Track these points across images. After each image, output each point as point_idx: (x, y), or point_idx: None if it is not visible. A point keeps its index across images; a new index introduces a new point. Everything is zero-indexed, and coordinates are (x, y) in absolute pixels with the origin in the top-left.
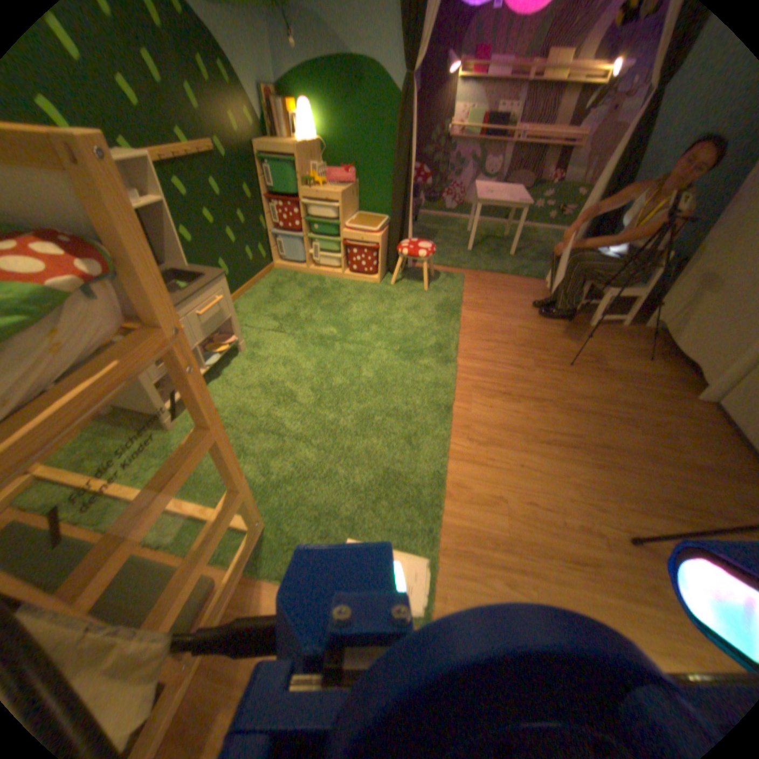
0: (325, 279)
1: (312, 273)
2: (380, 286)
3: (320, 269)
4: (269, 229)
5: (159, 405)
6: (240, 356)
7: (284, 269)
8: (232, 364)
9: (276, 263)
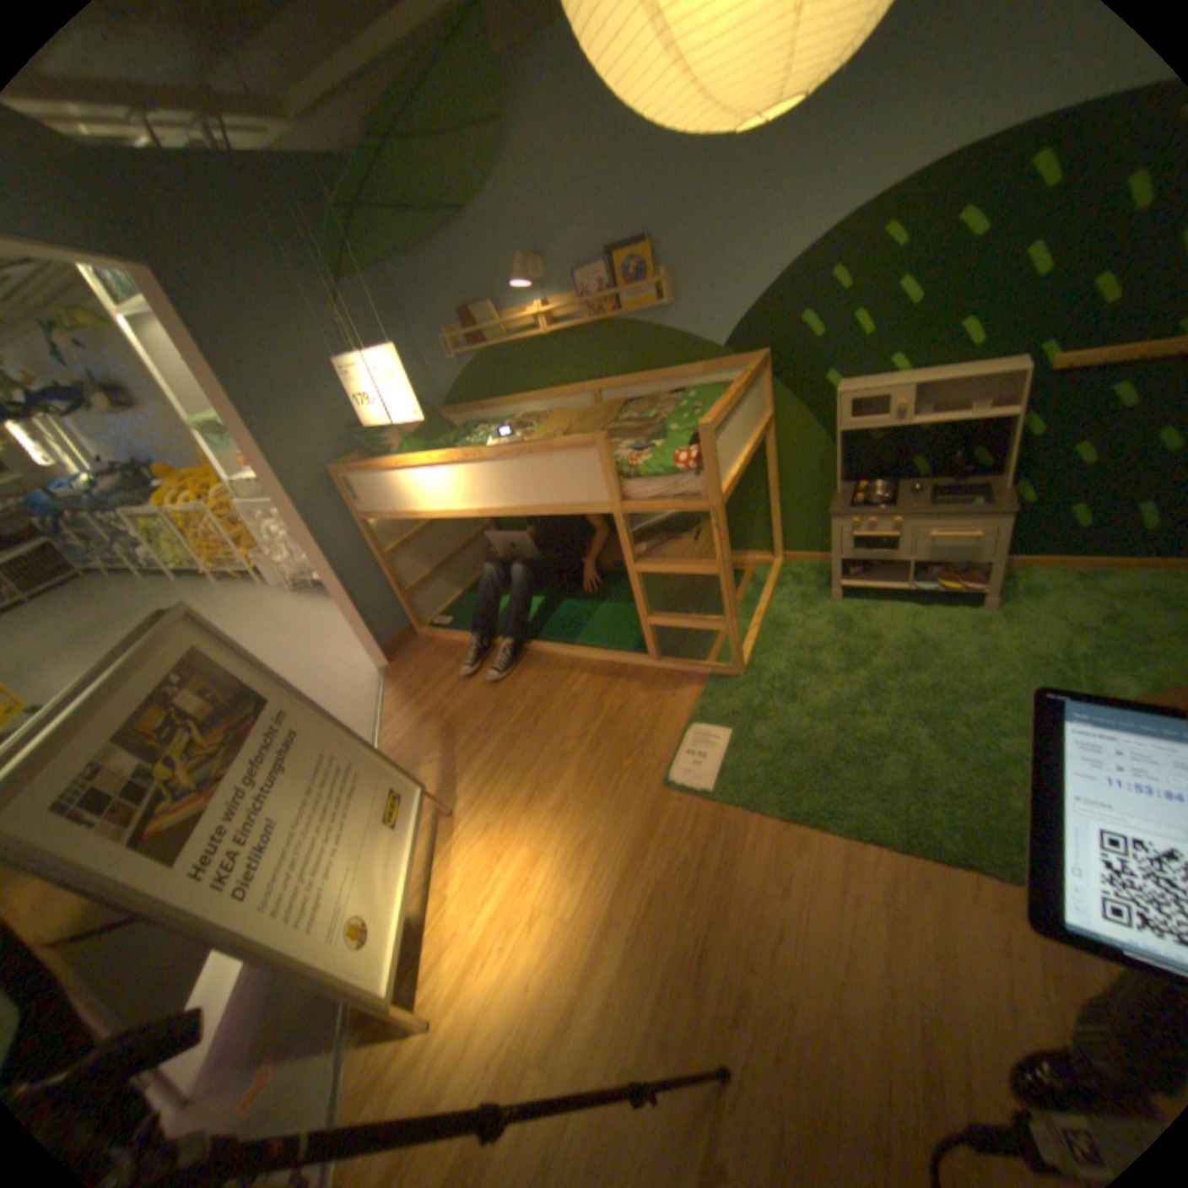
0: None
1: None
2: None
3: None
4: None
5: (843, 583)
6: (974, 616)
7: None
8: (954, 614)
9: None
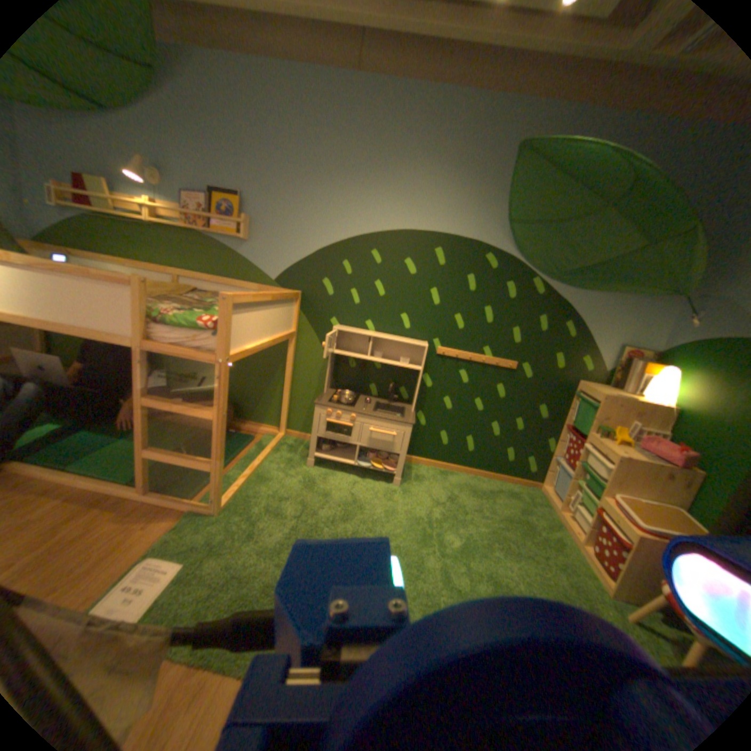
0: (561, 534)
1: (560, 519)
2: (607, 602)
3: (570, 523)
4: (560, 456)
5: (316, 452)
6: (386, 486)
7: (545, 496)
8: (376, 484)
9: (544, 488)
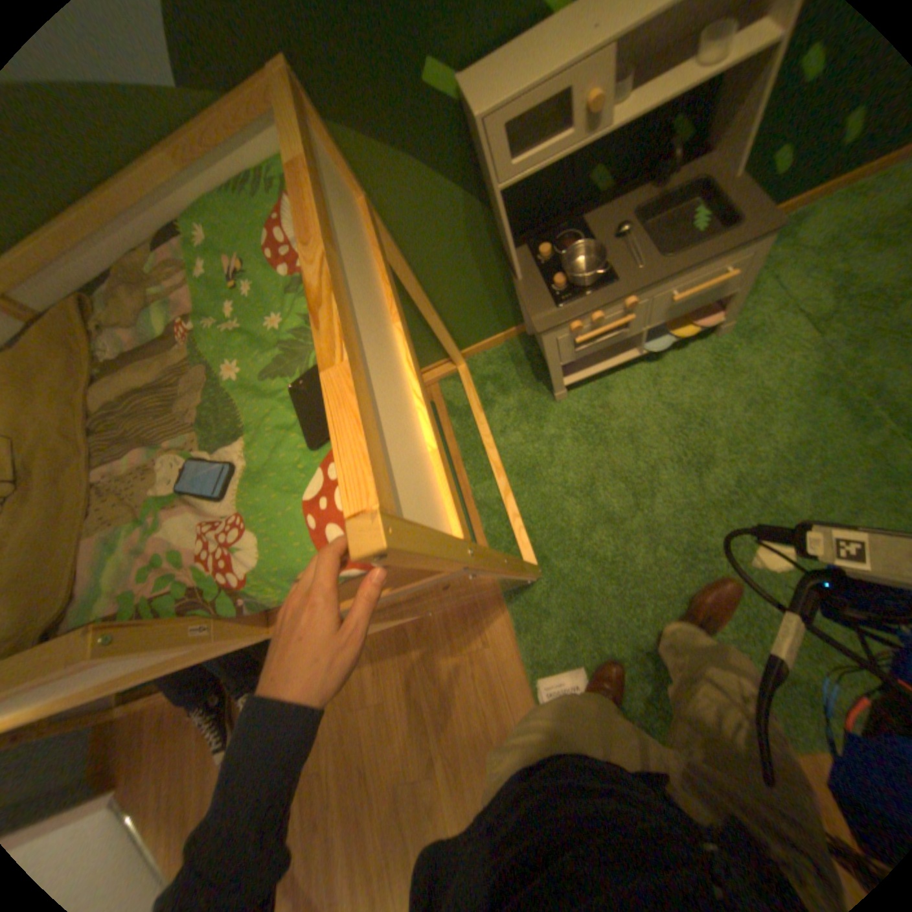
0: None
1: None
2: None
3: None
4: None
5: (566, 379)
6: (711, 348)
7: None
8: (691, 355)
9: None
